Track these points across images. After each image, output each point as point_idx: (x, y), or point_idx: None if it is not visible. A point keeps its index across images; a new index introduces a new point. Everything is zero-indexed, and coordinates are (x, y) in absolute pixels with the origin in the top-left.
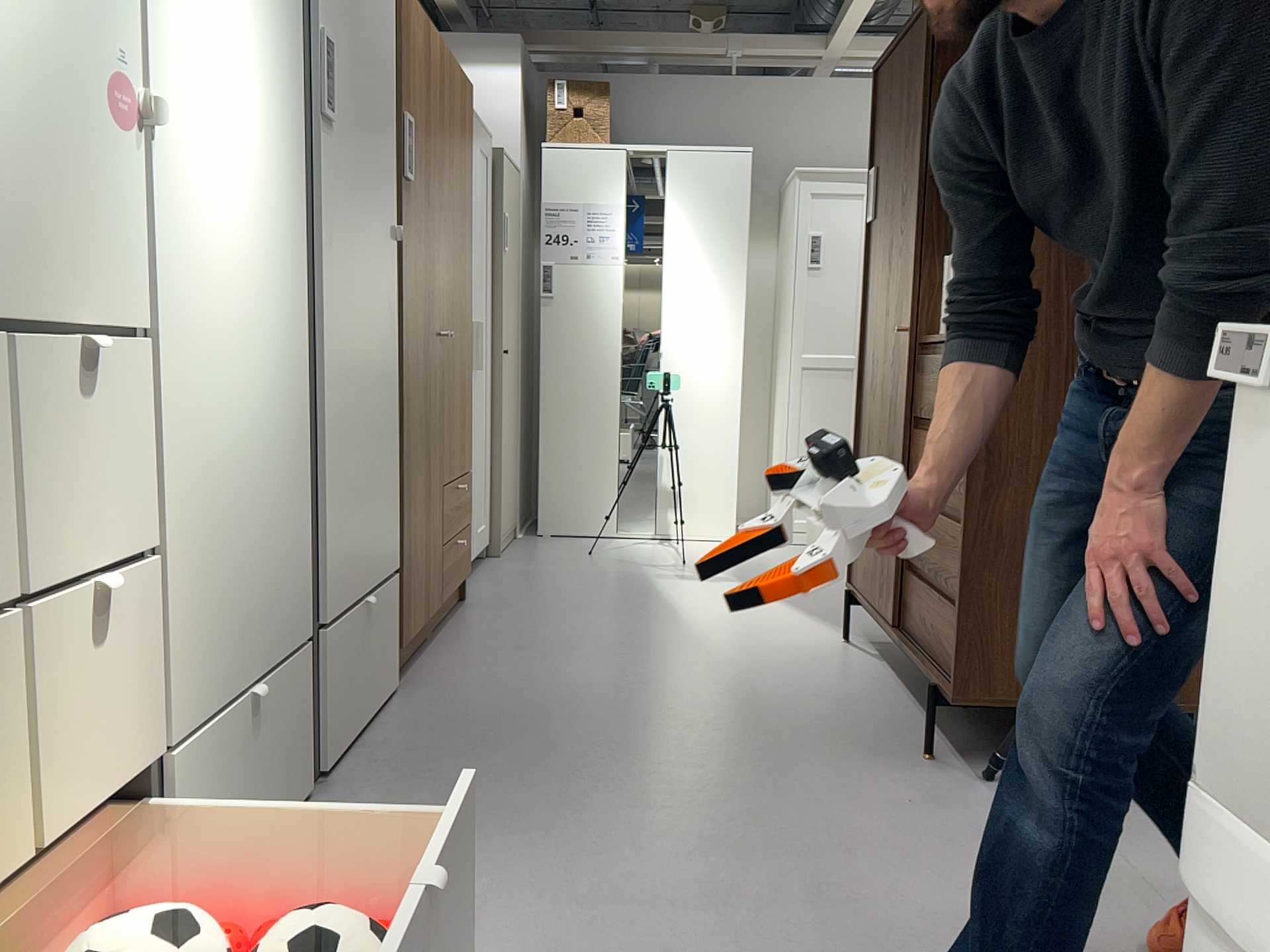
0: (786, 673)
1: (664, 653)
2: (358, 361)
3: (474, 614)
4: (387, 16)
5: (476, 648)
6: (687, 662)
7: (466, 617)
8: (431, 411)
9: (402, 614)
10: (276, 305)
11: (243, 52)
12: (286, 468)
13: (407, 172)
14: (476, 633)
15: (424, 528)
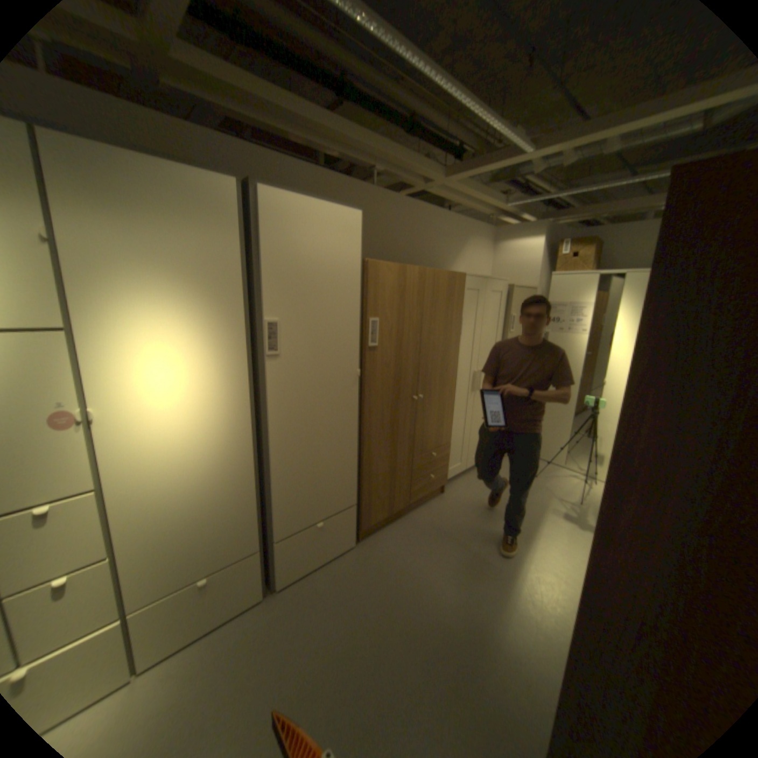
0: (534, 646)
1: (485, 583)
2: (312, 438)
3: (438, 504)
4: (351, 283)
5: (412, 531)
6: (488, 598)
7: (433, 505)
8: (400, 433)
9: (362, 518)
10: (223, 443)
11: (185, 360)
12: (235, 498)
13: (371, 344)
14: (424, 519)
15: (390, 480)
